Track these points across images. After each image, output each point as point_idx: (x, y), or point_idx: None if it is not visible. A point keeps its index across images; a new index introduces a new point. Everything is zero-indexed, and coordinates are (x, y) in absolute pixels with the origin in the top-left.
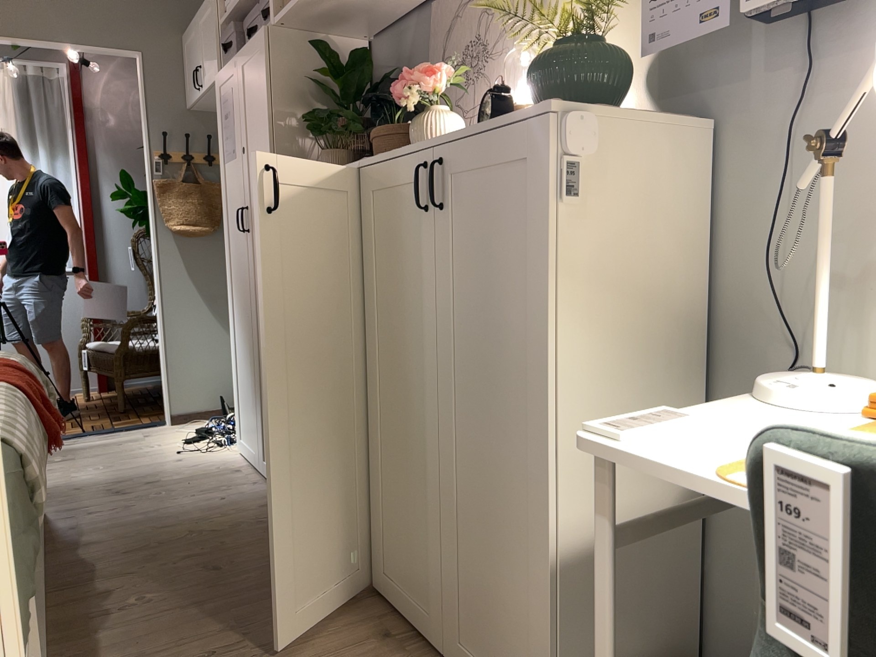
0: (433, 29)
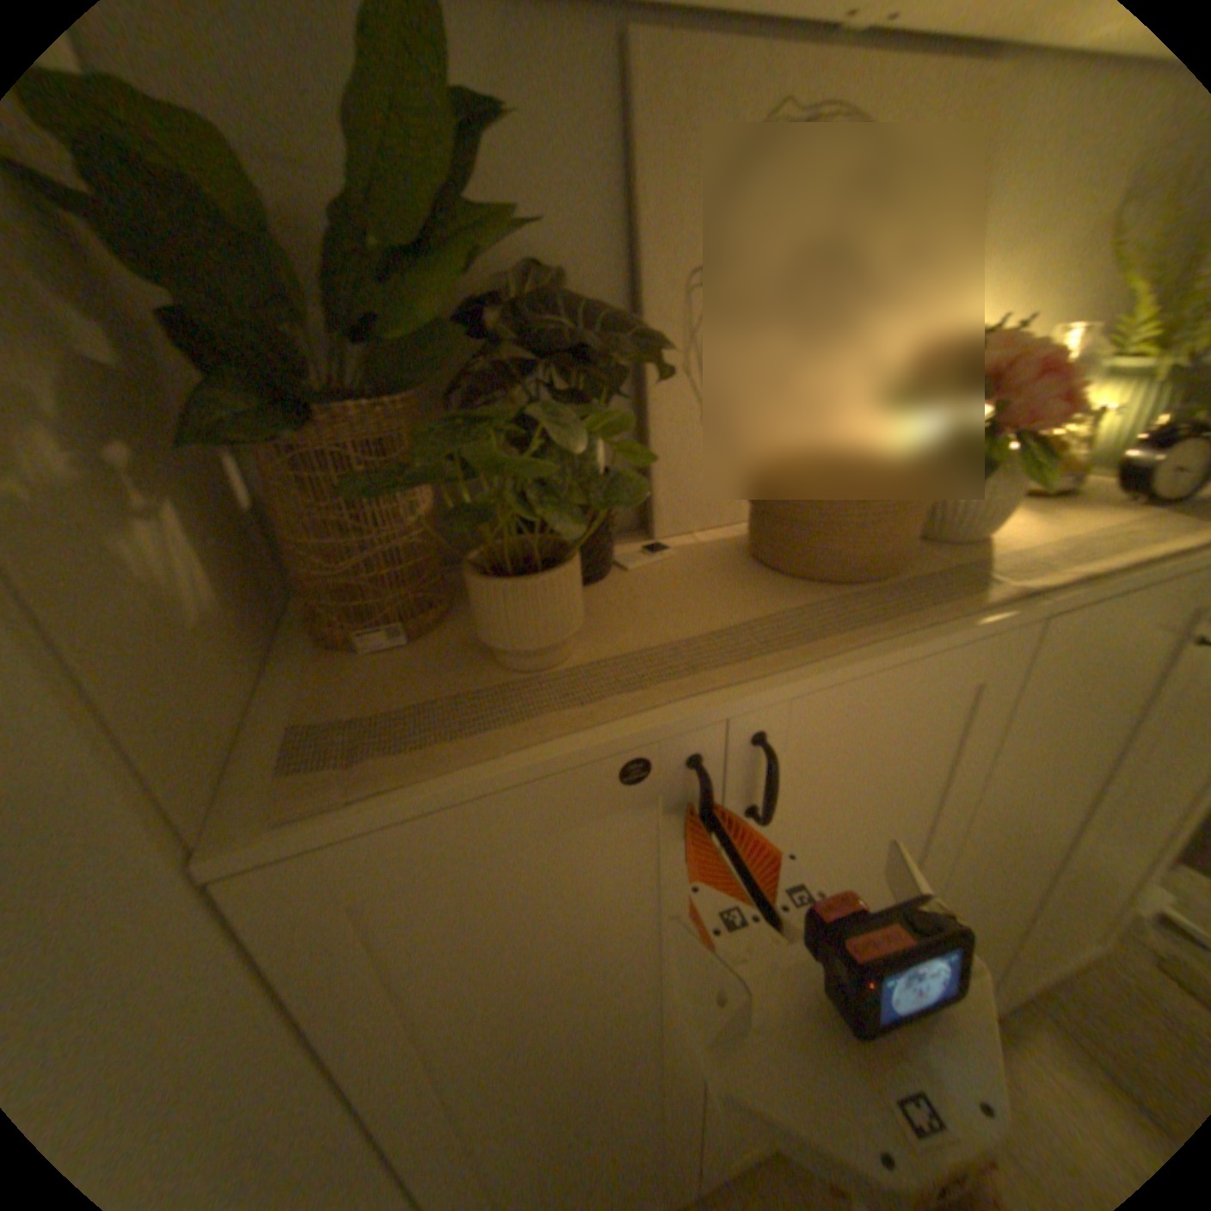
0: (647, 133)
